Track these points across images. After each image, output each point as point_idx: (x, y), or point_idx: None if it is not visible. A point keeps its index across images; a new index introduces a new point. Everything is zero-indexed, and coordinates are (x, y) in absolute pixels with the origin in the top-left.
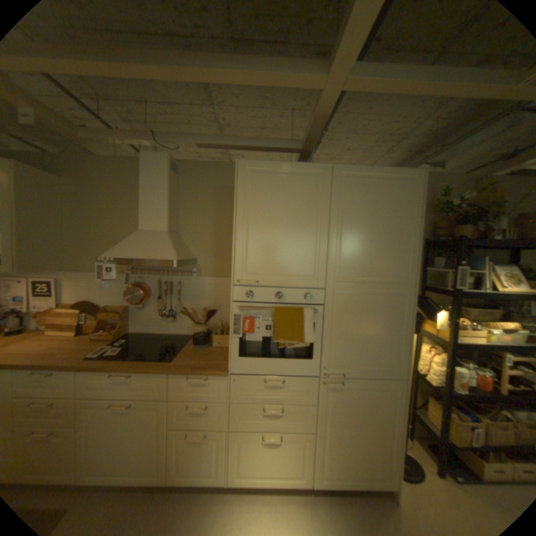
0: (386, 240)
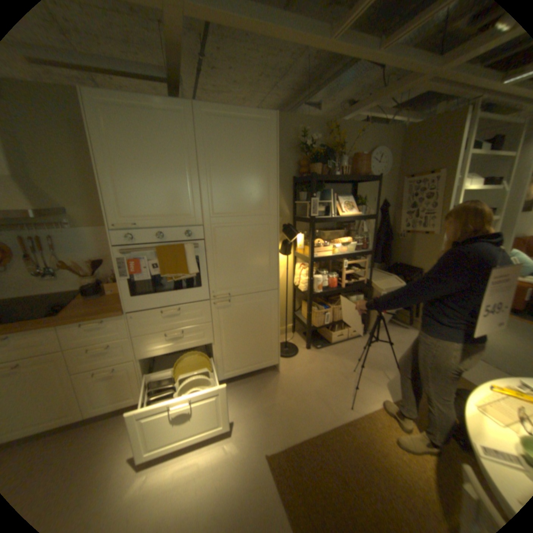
0: (250, 178)
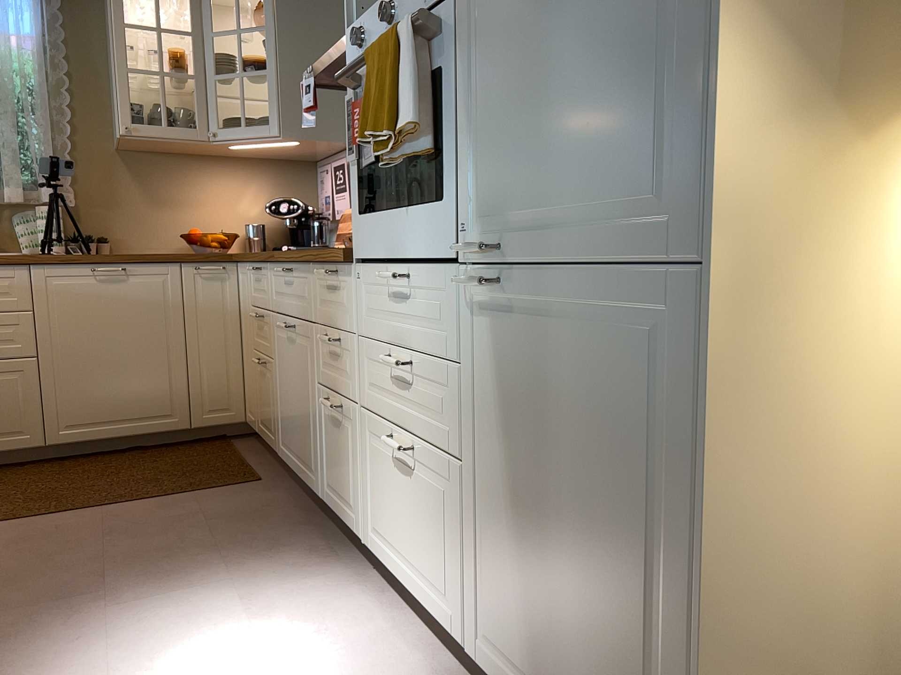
0: None
